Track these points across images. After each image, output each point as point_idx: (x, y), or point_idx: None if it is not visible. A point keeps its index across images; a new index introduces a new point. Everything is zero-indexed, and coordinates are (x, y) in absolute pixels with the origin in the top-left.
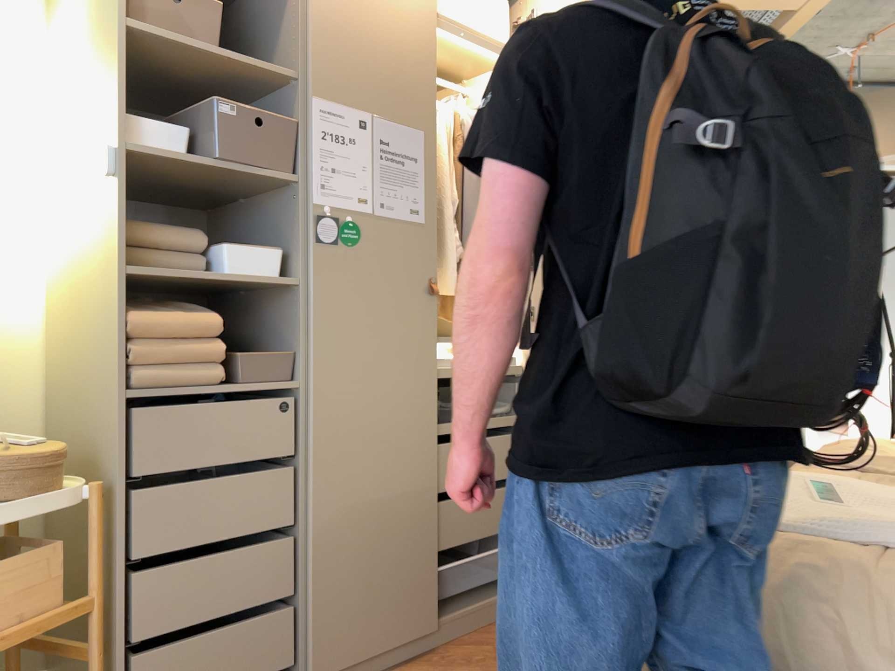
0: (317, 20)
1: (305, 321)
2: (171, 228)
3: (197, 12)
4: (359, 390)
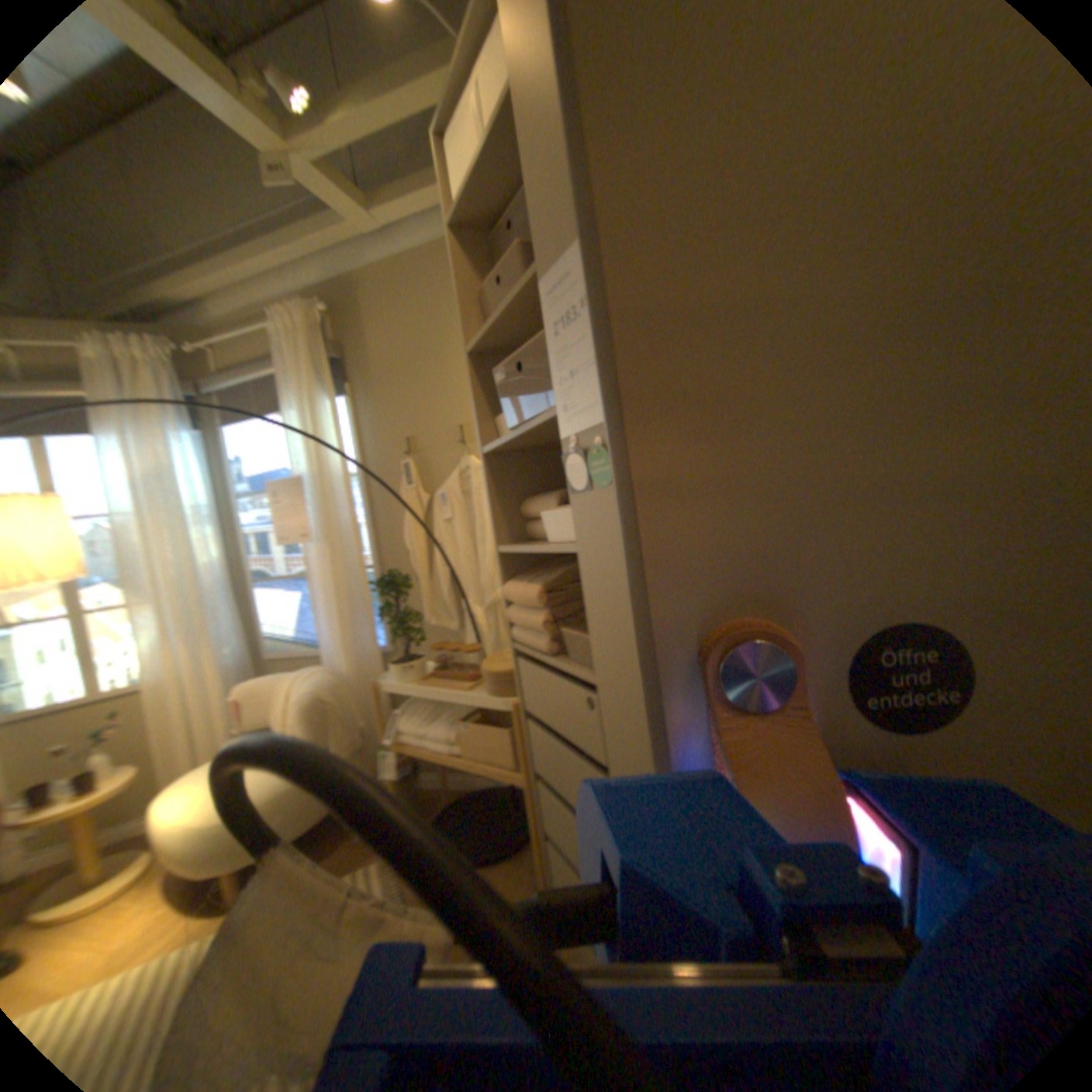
0: (526, 152)
1: (588, 601)
2: (548, 494)
3: (508, 271)
4: (656, 727)
